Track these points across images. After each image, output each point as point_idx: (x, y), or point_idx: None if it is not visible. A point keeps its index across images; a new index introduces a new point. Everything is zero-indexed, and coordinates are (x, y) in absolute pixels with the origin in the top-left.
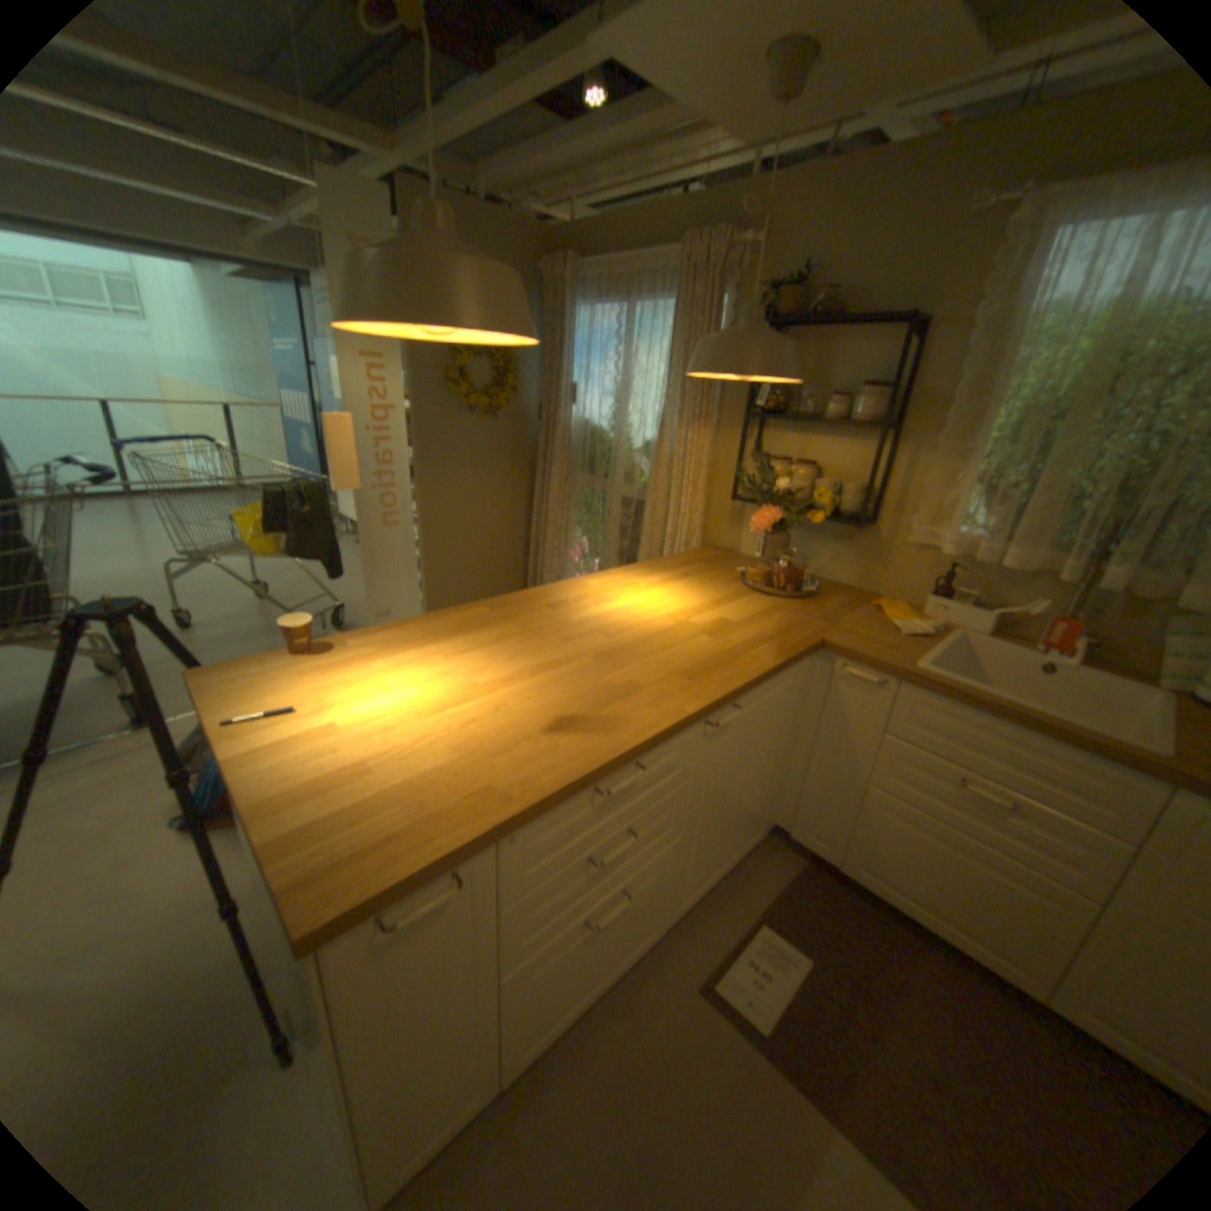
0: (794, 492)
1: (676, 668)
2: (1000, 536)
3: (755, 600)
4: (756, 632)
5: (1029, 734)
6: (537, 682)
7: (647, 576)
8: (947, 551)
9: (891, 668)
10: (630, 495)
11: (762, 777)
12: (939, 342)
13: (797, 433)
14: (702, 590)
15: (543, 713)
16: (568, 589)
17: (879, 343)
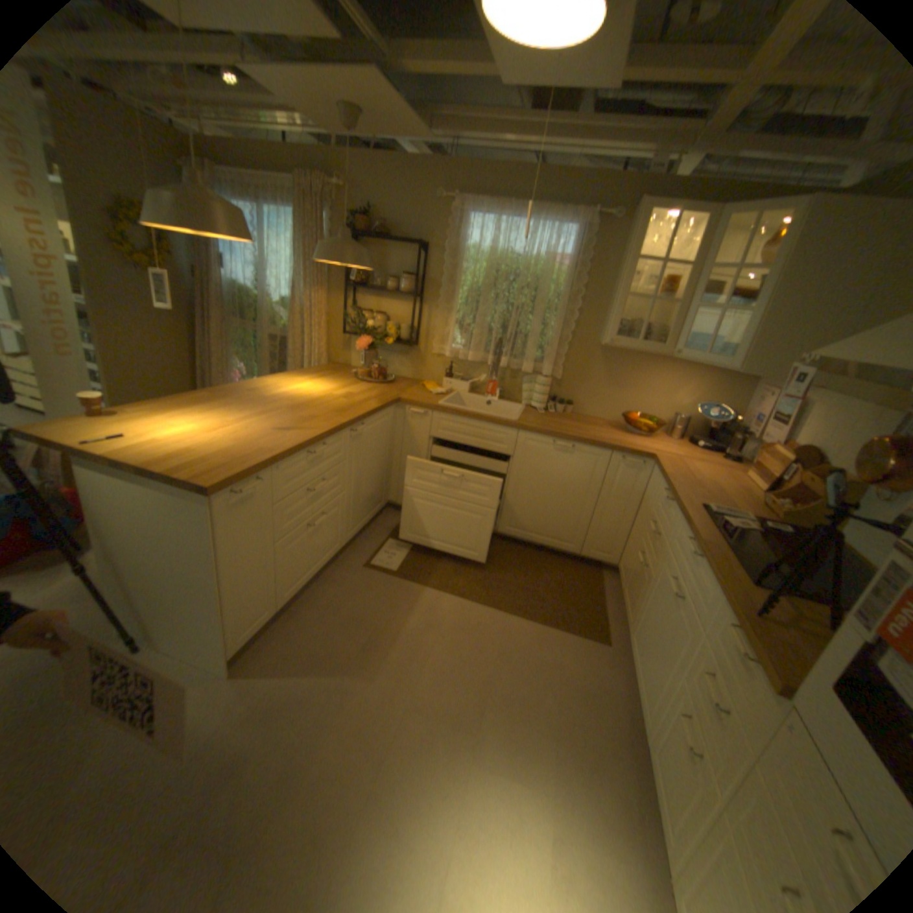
0: (376, 329)
1: (332, 410)
2: (465, 348)
3: (364, 385)
4: (367, 397)
5: (477, 423)
6: (262, 418)
7: (301, 377)
8: (447, 356)
9: (427, 406)
10: (275, 333)
11: (378, 468)
12: (433, 257)
13: (374, 297)
14: (335, 382)
15: (272, 428)
16: (255, 383)
17: (408, 254)
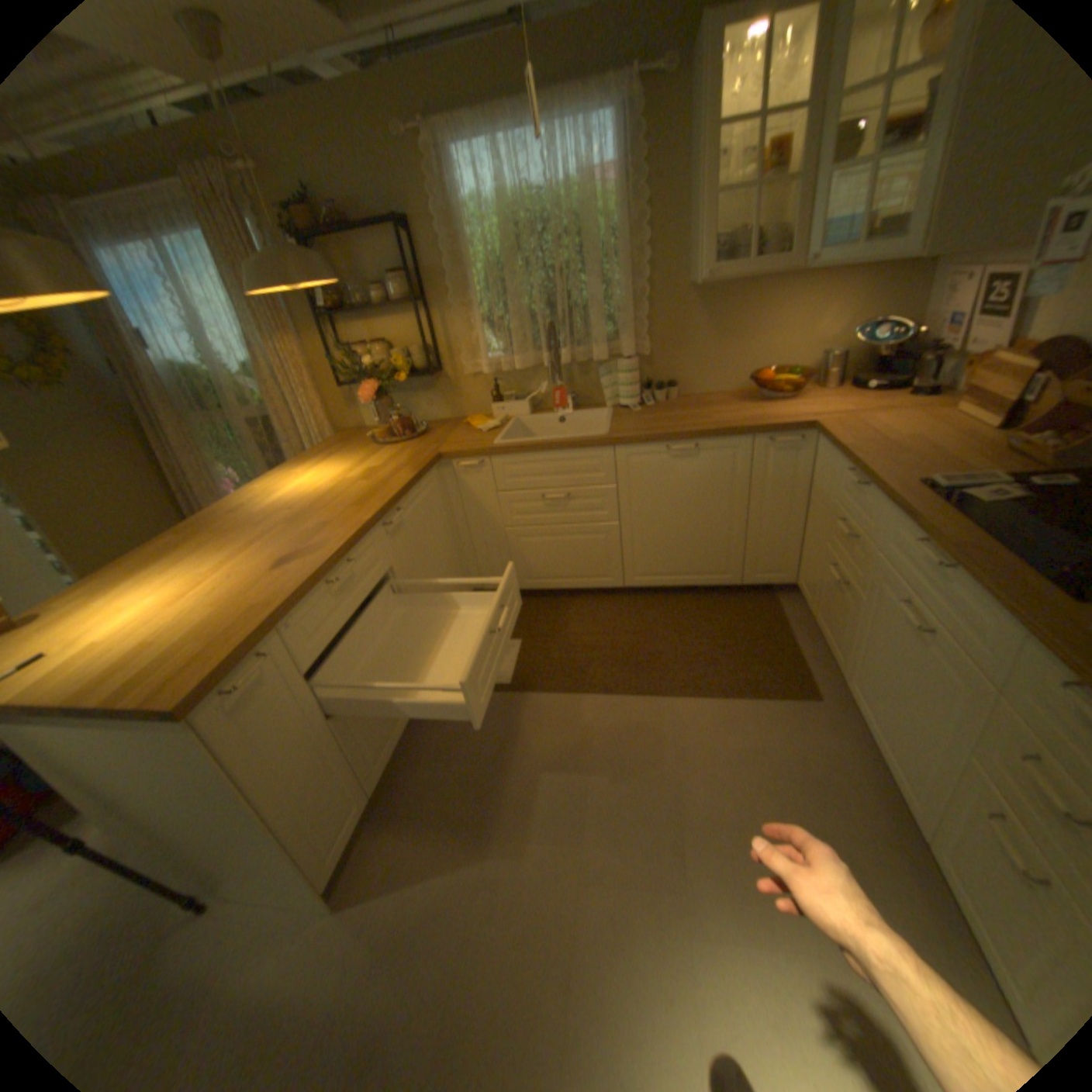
0: (377, 366)
1: (348, 504)
2: (507, 353)
3: (387, 450)
4: (394, 466)
5: (554, 454)
6: (249, 552)
7: (299, 466)
8: (485, 373)
9: (479, 452)
10: (251, 415)
11: (443, 556)
12: (418, 234)
13: (360, 322)
14: (347, 459)
15: (265, 562)
16: (236, 498)
17: (382, 241)
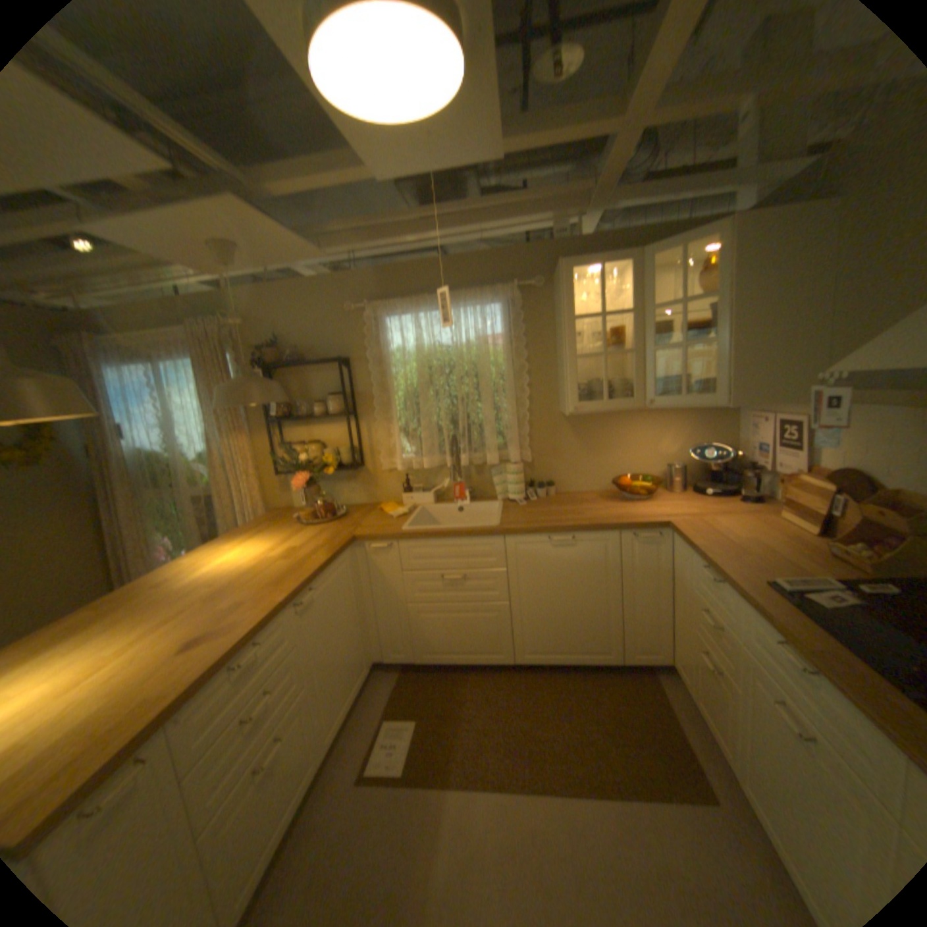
0: (312, 462)
1: (265, 585)
2: (418, 456)
3: (309, 531)
4: (313, 547)
5: (453, 541)
6: (161, 634)
7: (229, 543)
8: (399, 470)
9: (389, 537)
10: (198, 495)
11: (348, 632)
12: (357, 371)
13: (303, 428)
14: (273, 538)
15: (173, 647)
16: (164, 573)
17: (329, 374)
